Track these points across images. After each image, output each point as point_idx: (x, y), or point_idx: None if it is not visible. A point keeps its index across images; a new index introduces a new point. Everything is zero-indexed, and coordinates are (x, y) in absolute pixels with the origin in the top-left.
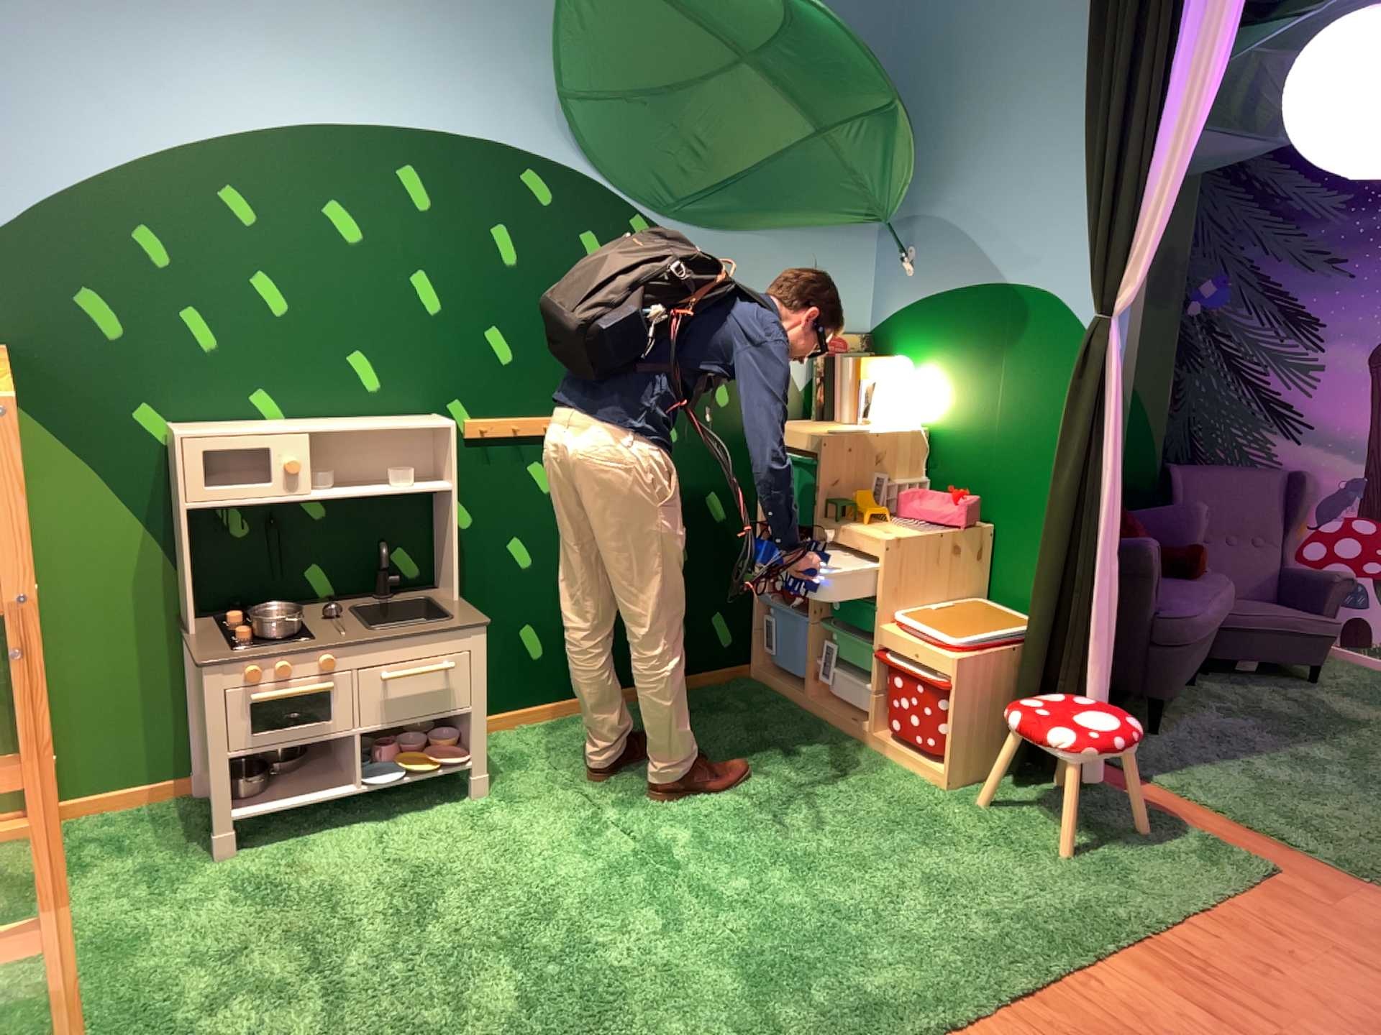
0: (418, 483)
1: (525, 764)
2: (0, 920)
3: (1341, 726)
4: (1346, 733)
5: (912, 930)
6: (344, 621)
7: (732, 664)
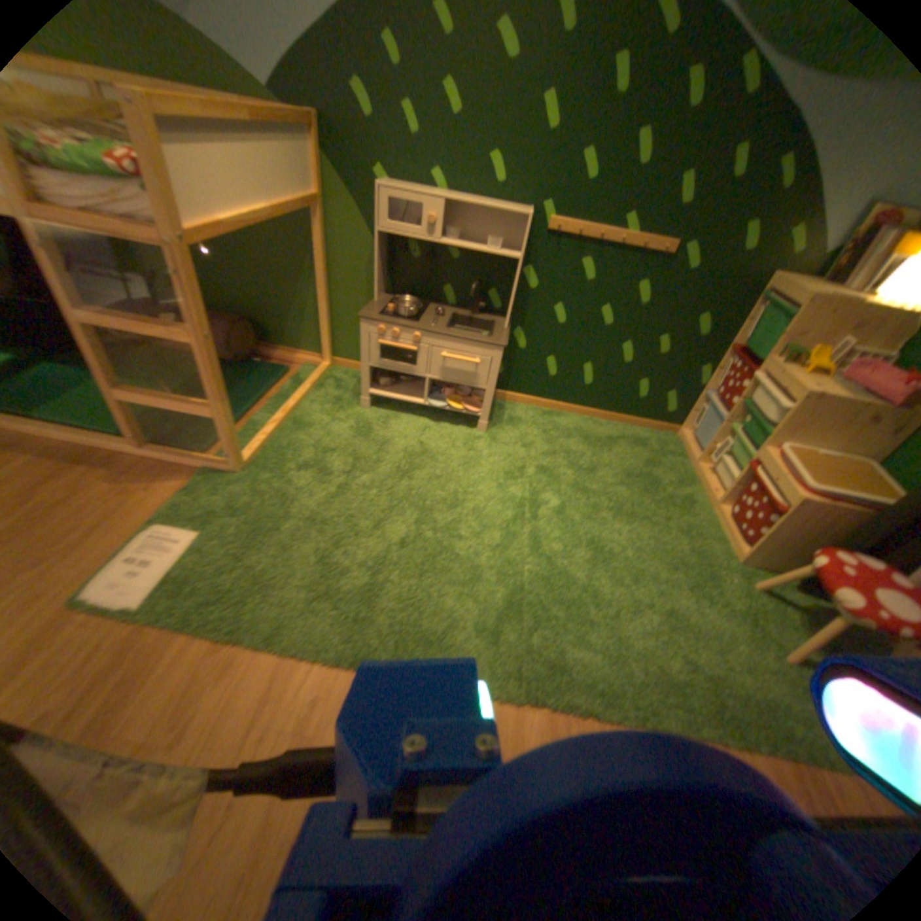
0: (501, 247)
1: (511, 425)
2: (275, 393)
3: None
4: None
5: (626, 644)
6: (437, 317)
7: (667, 422)
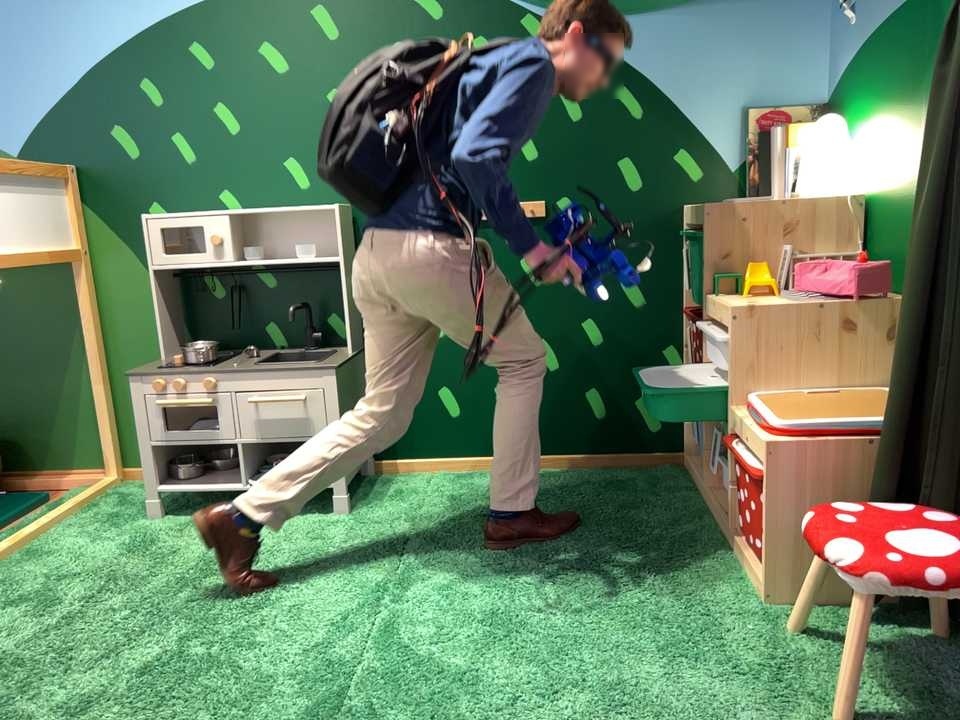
0: (320, 257)
1: (399, 503)
2: (11, 529)
3: None
4: None
5: None
6: (249, 360)
7: (663, 452)
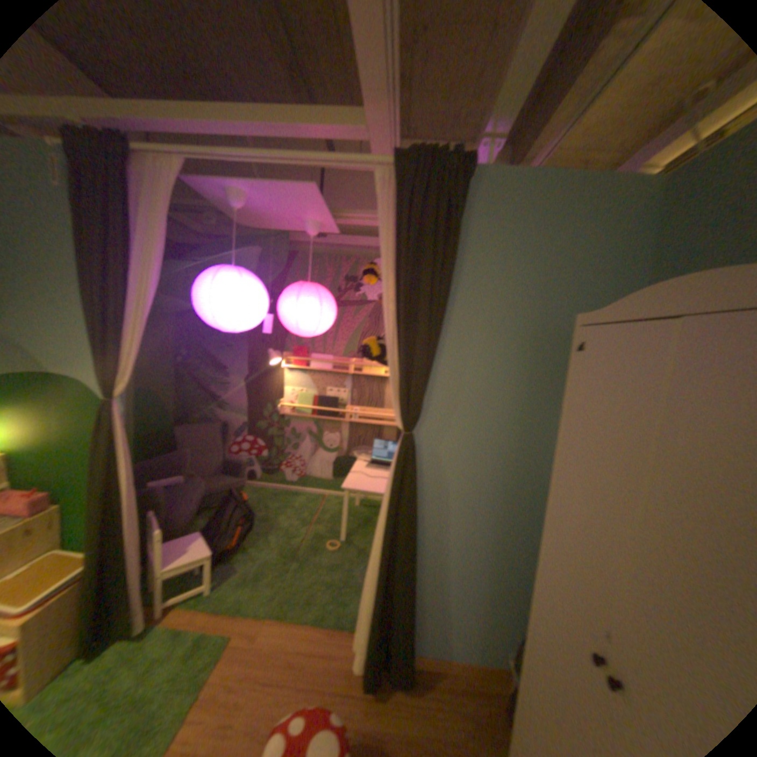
0: None
1: None
2: None
3: (255, 525)
4: (257, 528)
5: None
6: None
7: None
